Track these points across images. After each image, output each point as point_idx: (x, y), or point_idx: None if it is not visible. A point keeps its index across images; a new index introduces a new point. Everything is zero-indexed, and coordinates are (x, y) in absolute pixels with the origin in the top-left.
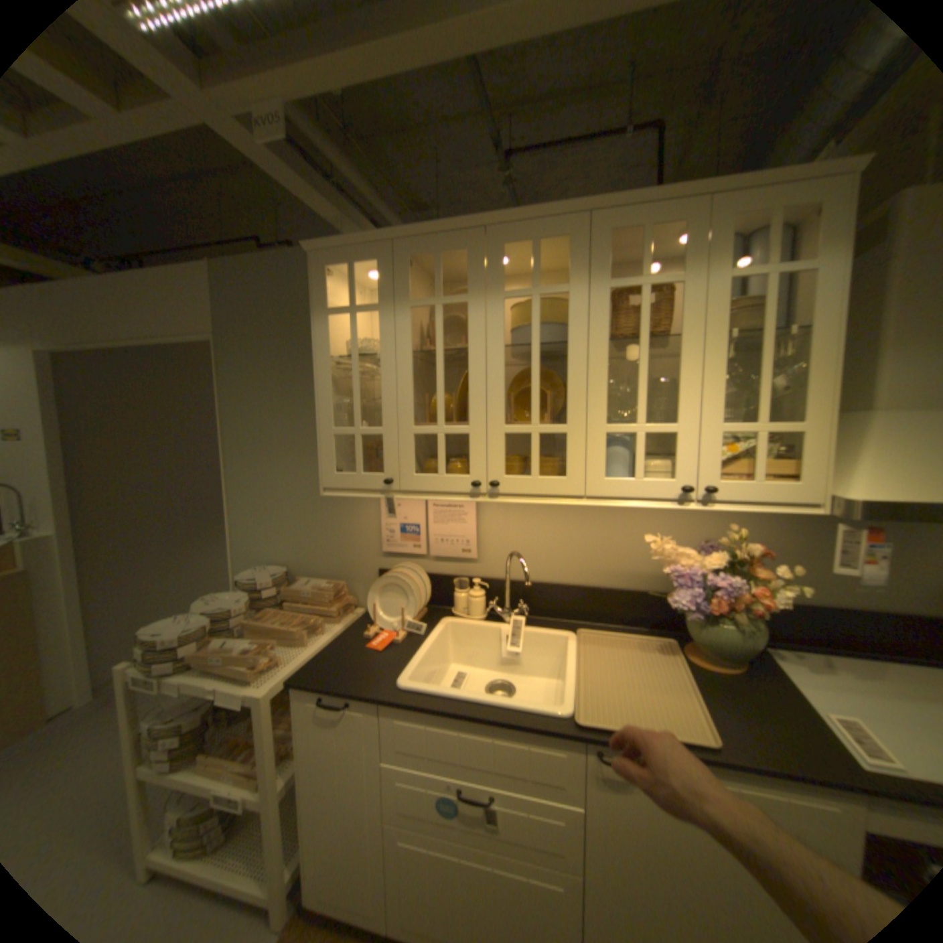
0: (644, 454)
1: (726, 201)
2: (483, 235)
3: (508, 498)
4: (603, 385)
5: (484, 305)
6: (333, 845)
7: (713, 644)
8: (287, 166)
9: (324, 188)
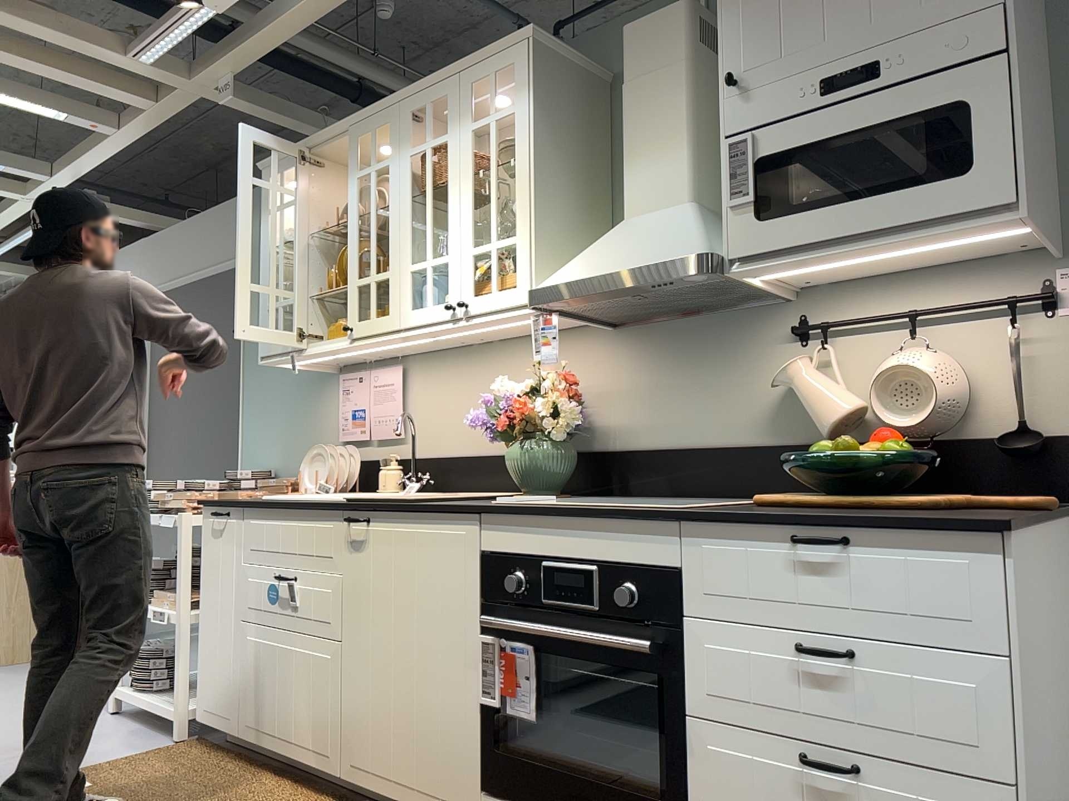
0: (432, 284)
1: (465, 77)
2: (348, 134)
3: (359, 341)
4: (407, 232)
5: (347, 186)
6: (214, 649)
7: (513, 468)
8: (267, 110)
9: (308, 118)
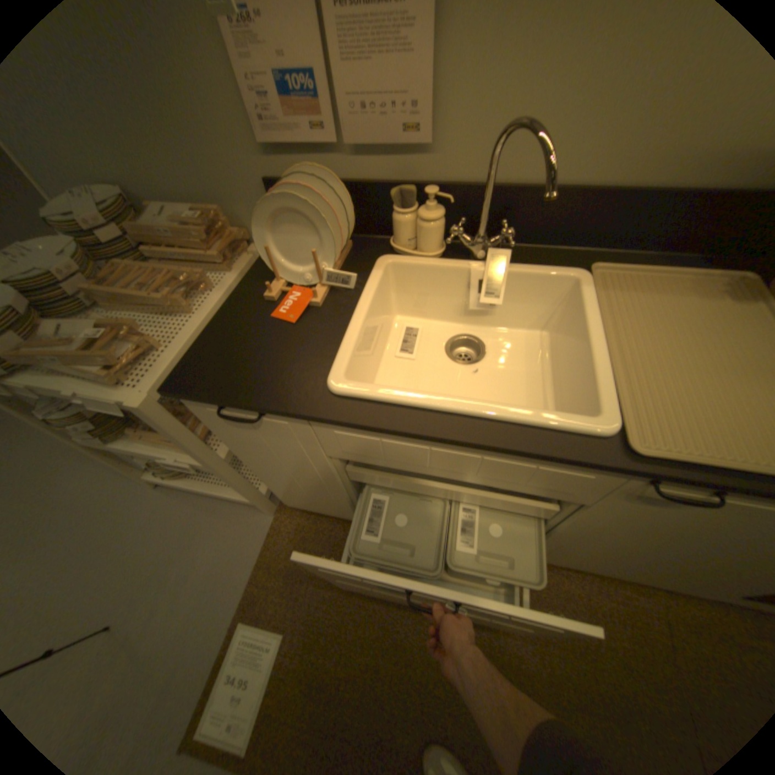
0: None
1: None
2: None
3: None
4: None
5: None
6: (297, 490)
7: None
8: None
9: None
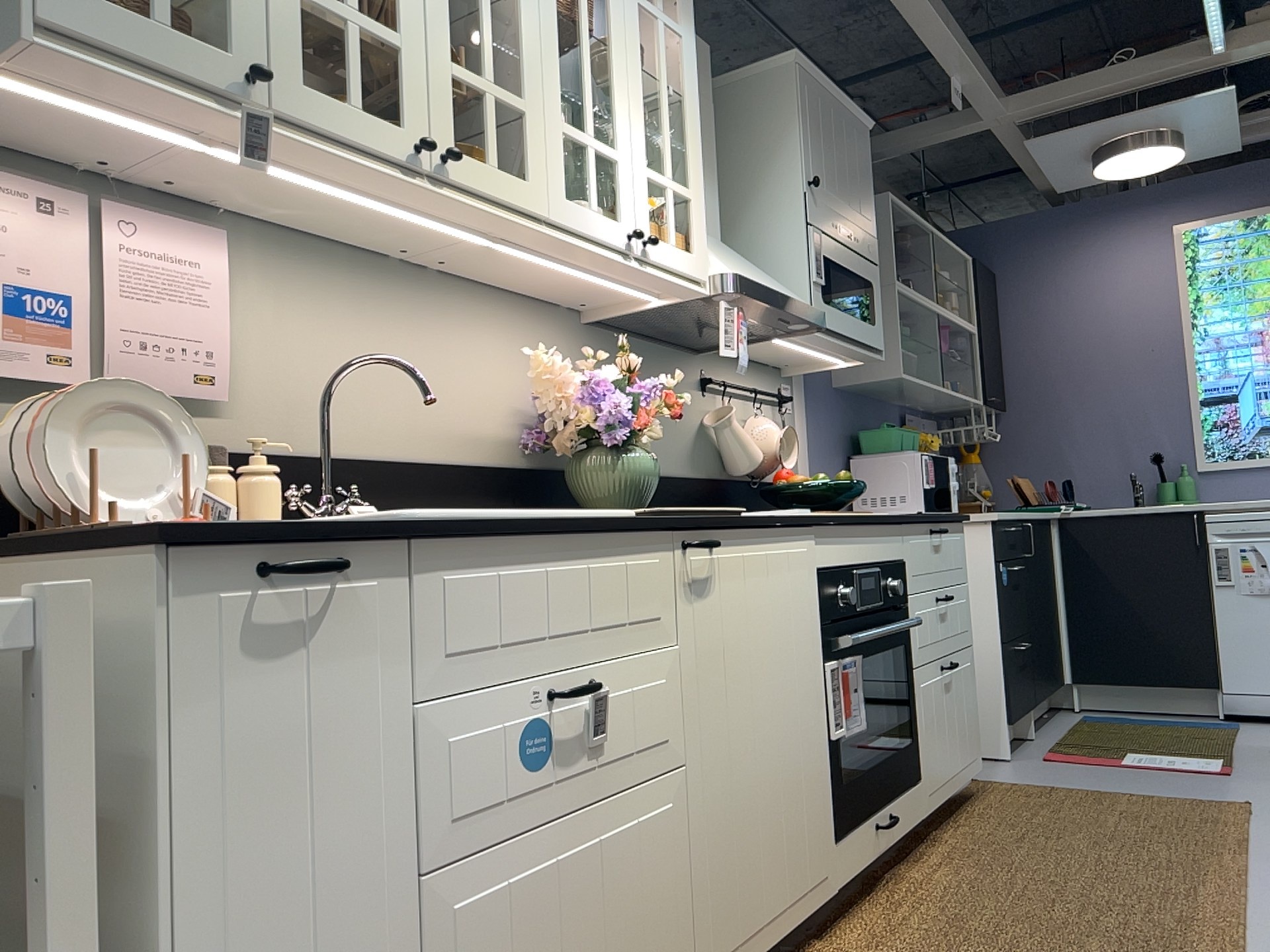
0: (592, 179)
1: None
2: None
3: (456, 193)
4: (556, 62)
5: None
6: None
7: (625, 481)
8: None
9: None
